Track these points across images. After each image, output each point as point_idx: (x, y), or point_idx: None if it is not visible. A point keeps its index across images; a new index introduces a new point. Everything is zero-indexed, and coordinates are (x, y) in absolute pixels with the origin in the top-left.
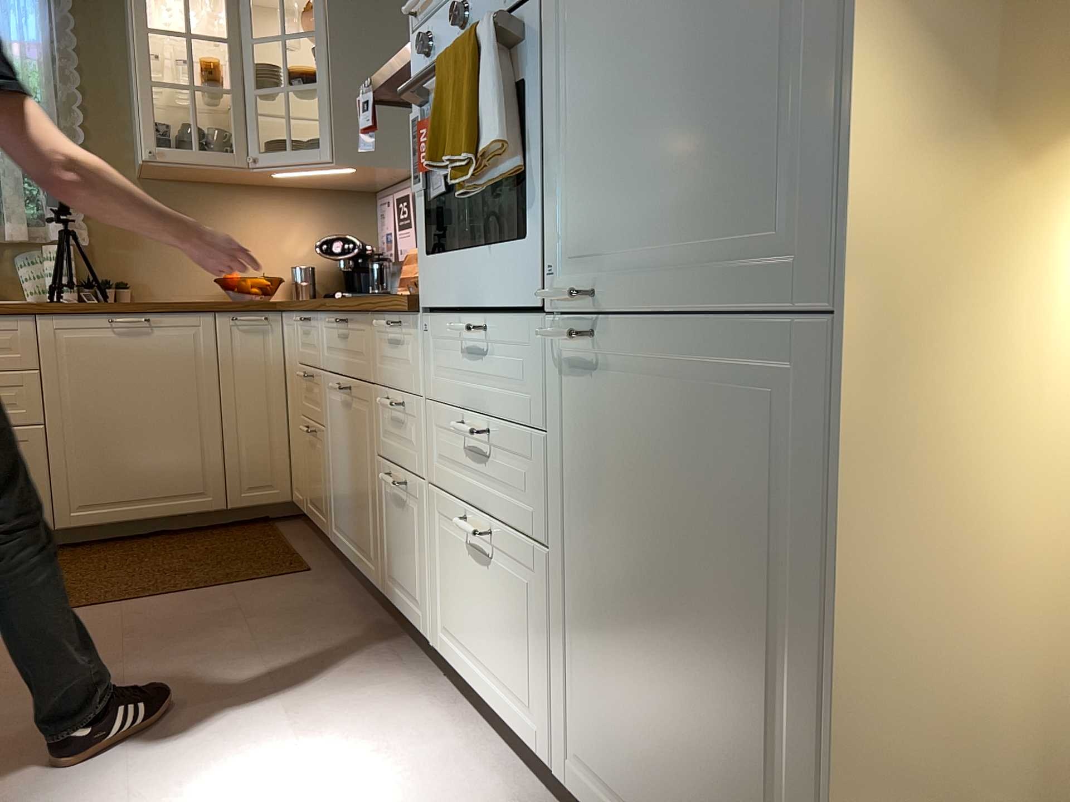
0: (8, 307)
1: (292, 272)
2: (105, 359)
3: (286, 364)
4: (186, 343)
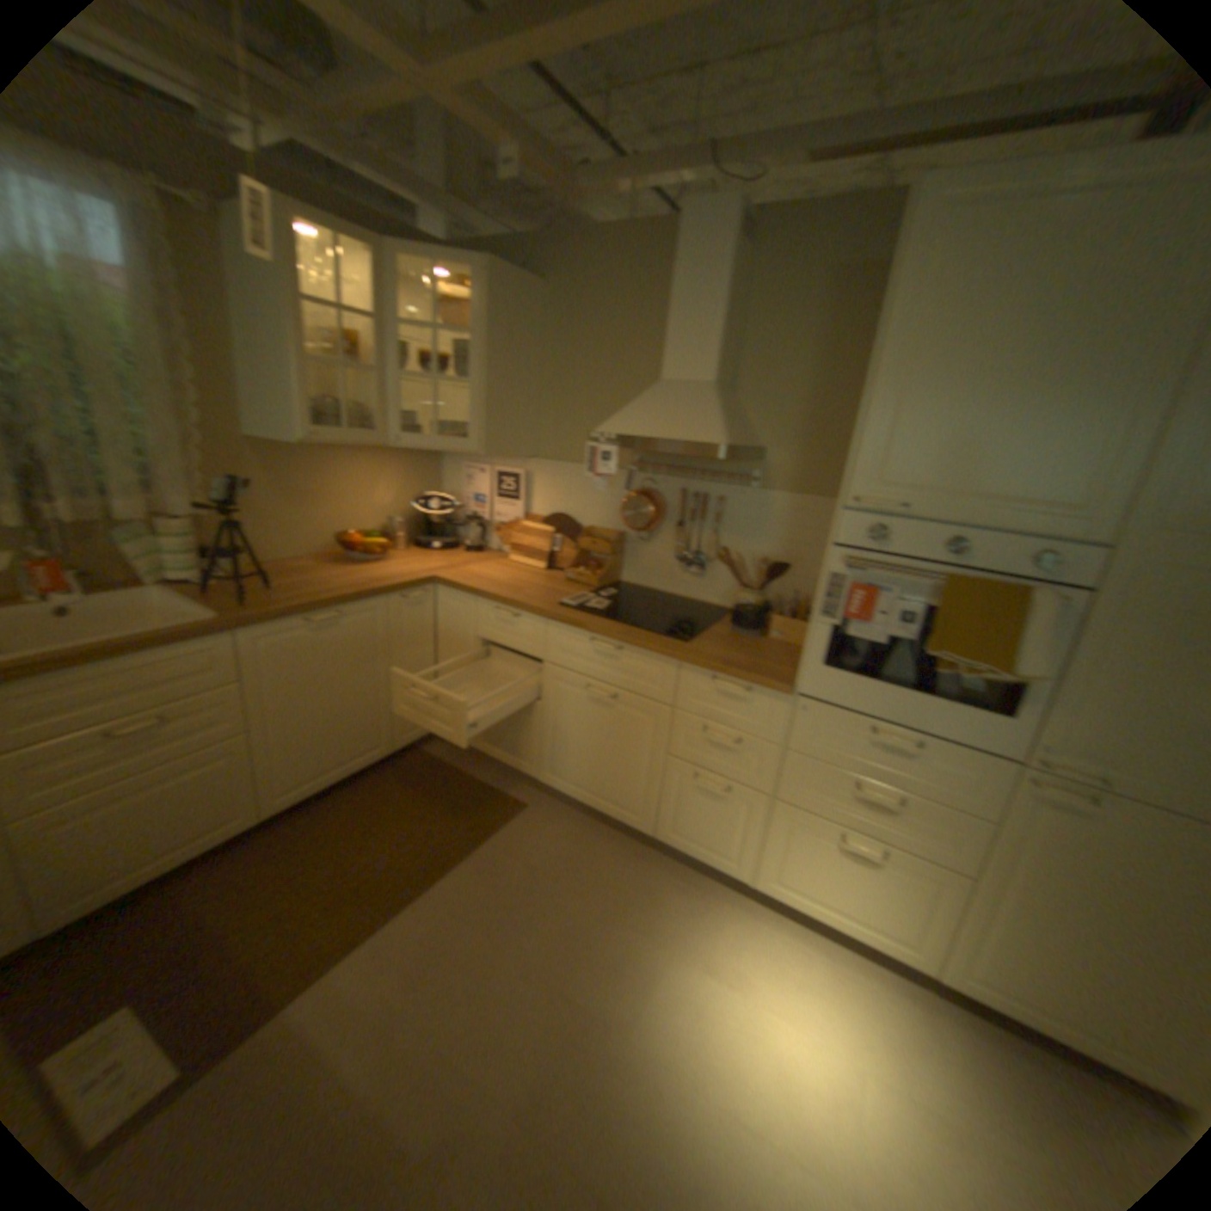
0: (202, 629)
1: (386, 524)
2: (298, 658)
3: (437, 628)
4: (364, 626)
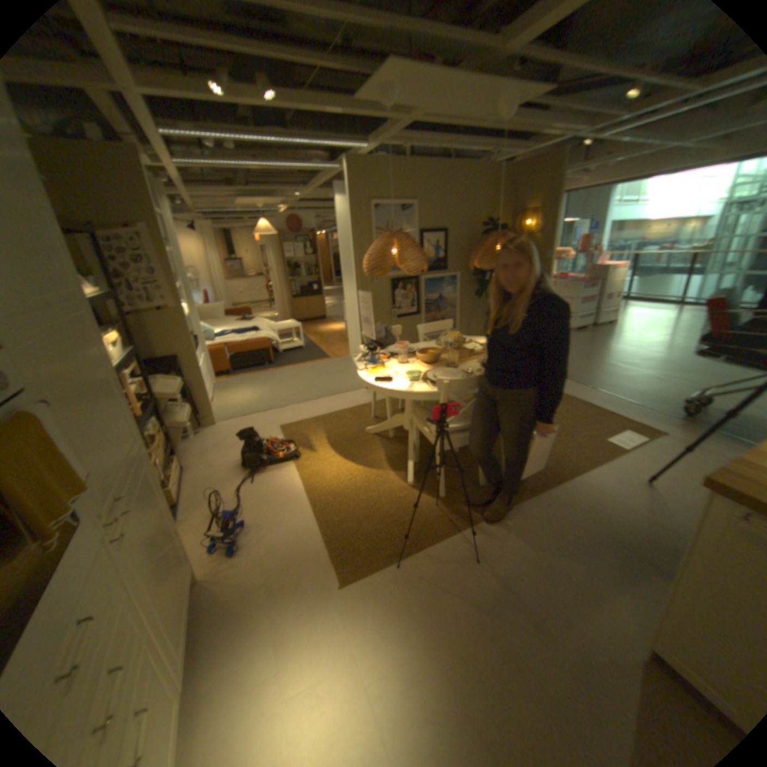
0: None
1: None
2: None
3: None
4: None
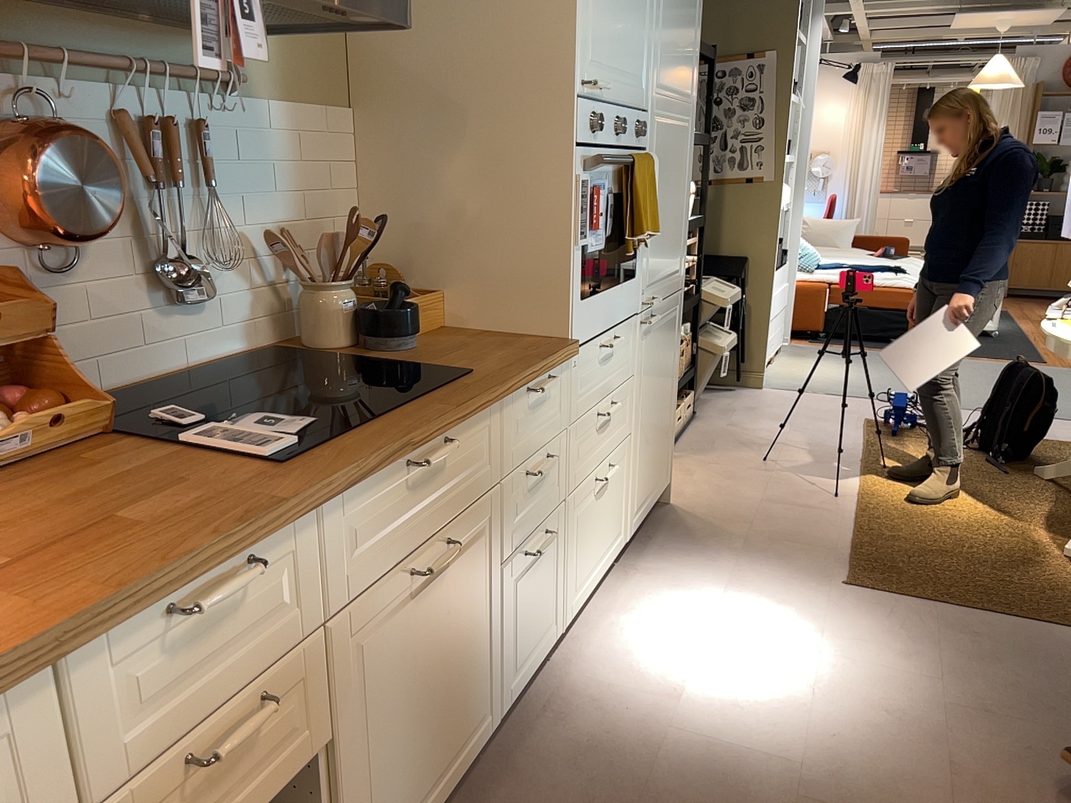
0: None
1: None
2: None
3: None
4: None
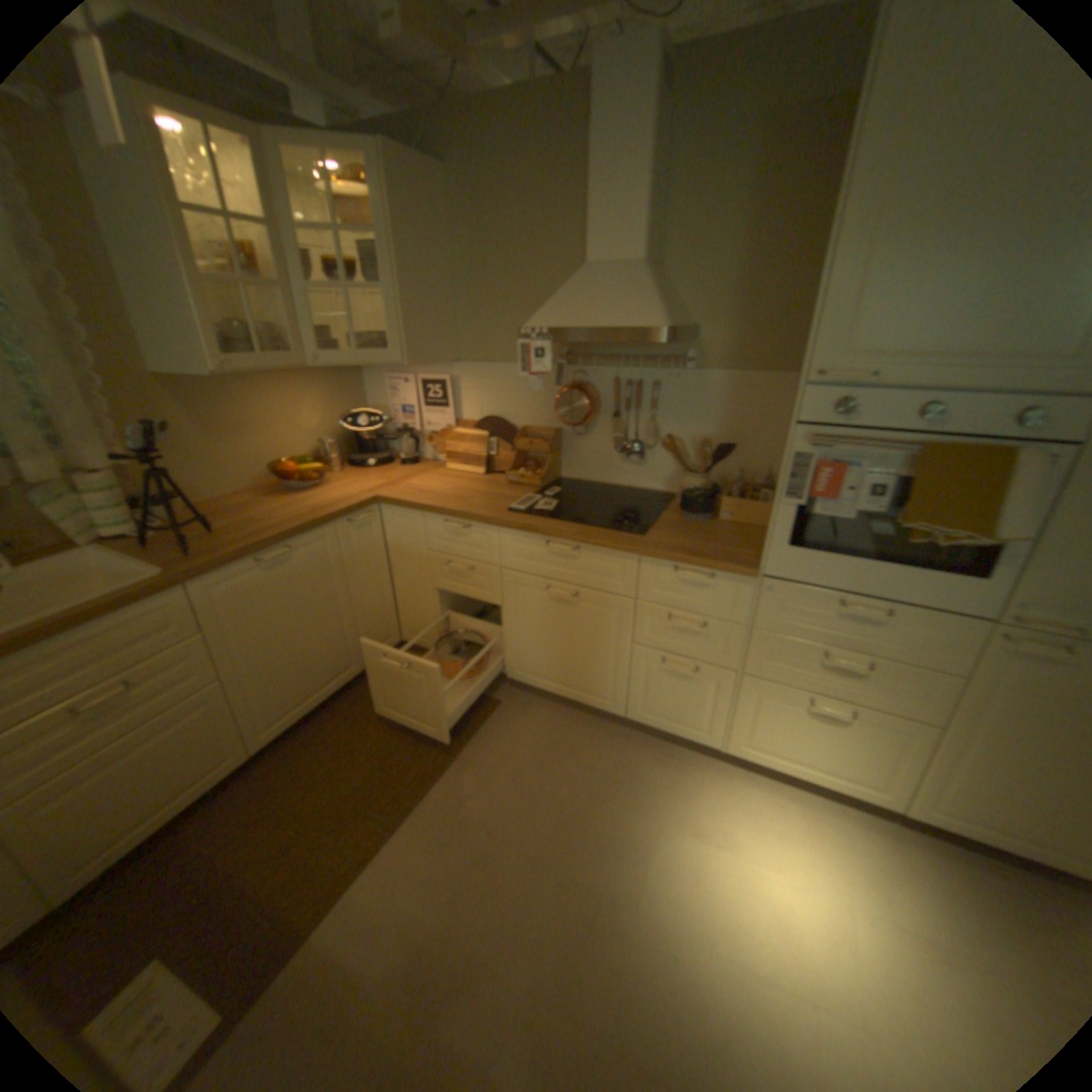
0: (152, 587)
1: (319, 447)
2: (257, 598)
3: (388, 545)
4: (317, 556)
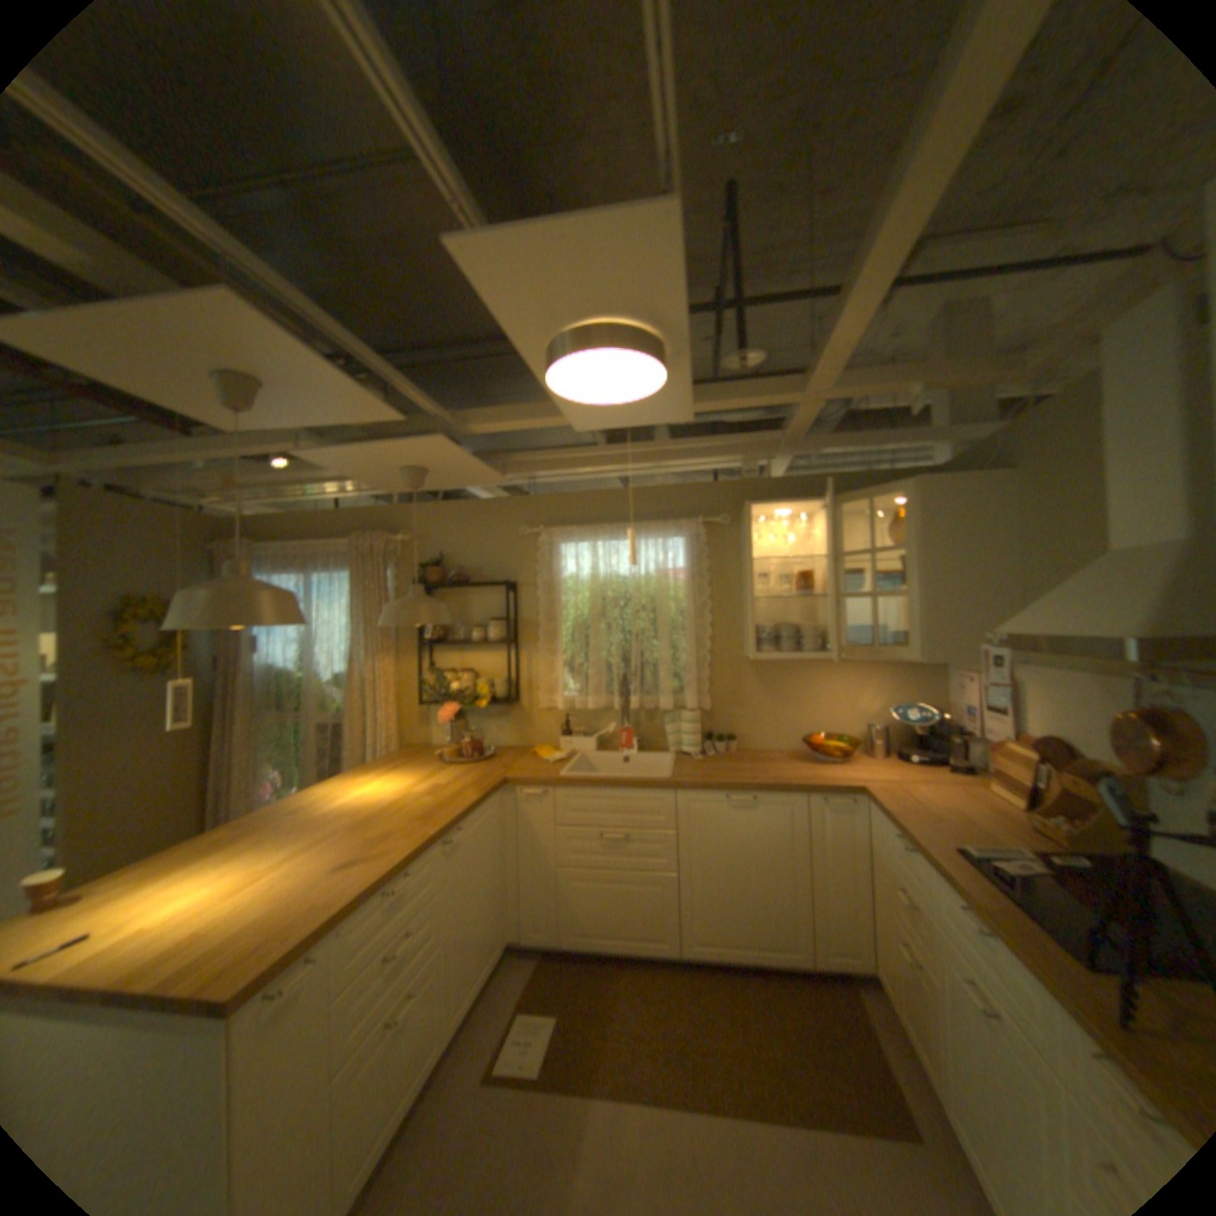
0: (659, 783)
1: (869, 731)
2: (723, 827)
3: (874, 848)
4: (785, 819)
